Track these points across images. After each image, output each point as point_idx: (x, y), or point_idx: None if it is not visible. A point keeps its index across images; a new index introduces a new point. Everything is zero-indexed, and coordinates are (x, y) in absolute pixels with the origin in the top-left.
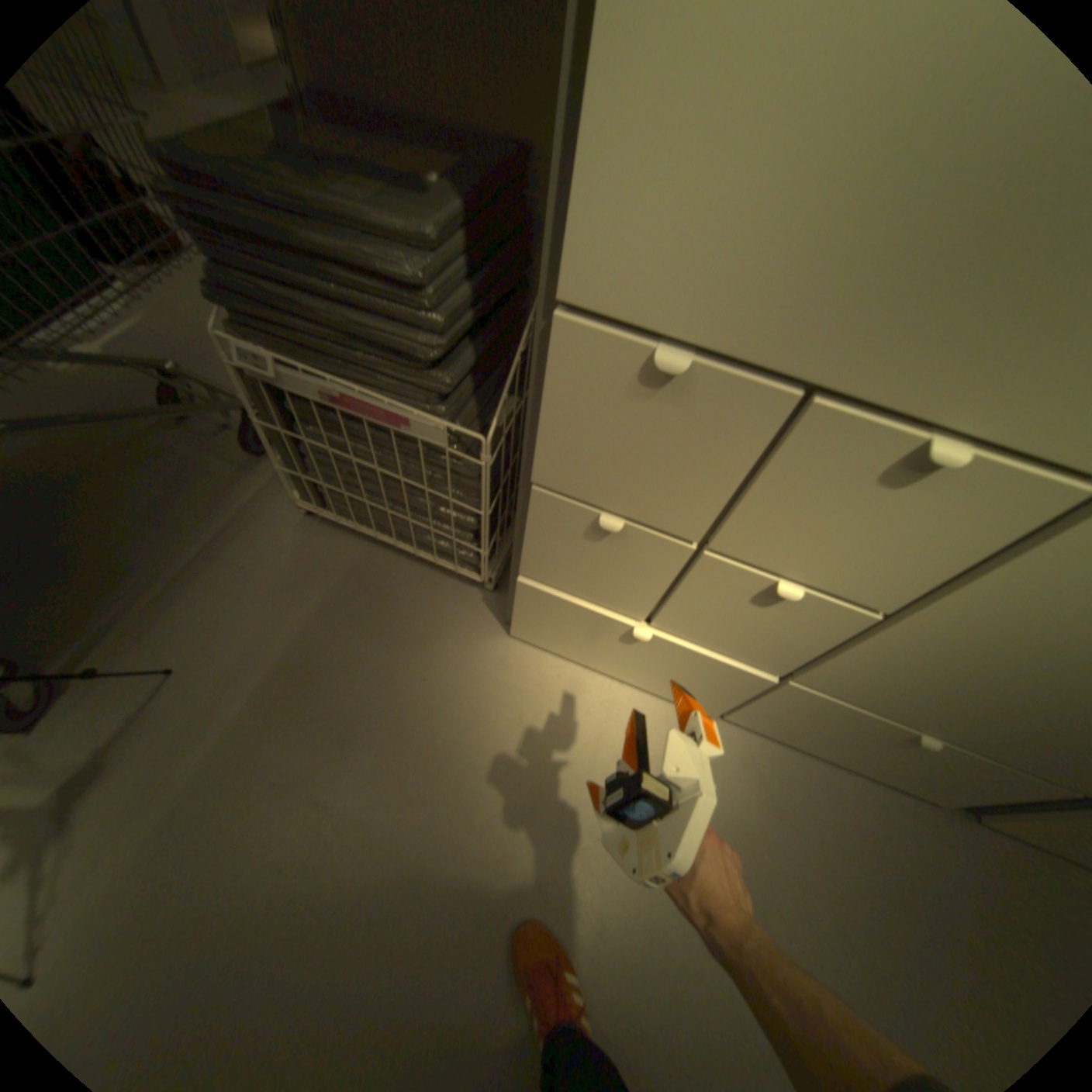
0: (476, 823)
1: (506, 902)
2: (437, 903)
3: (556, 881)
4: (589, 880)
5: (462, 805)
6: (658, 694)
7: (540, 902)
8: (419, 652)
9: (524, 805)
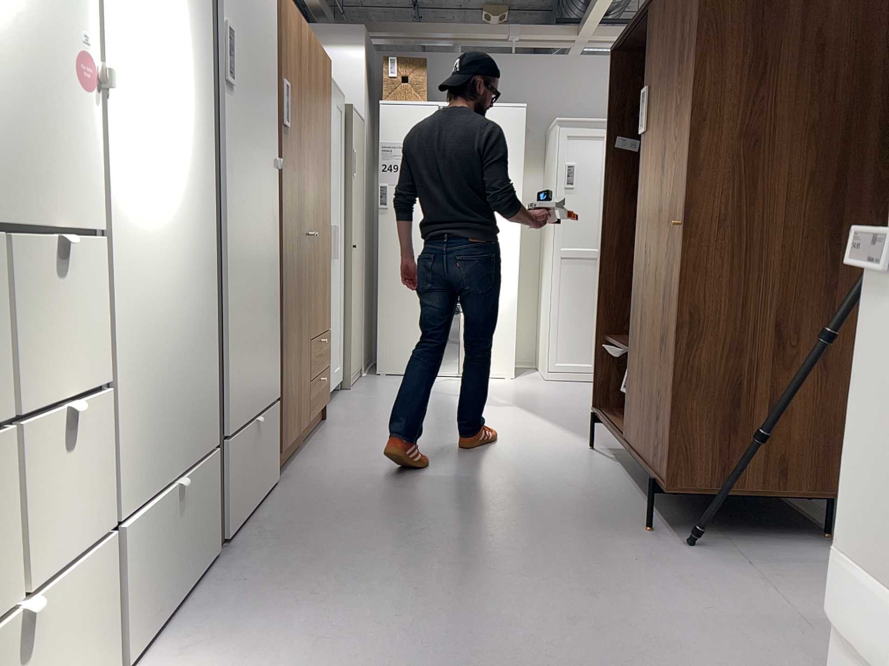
0: None
1: None
2: None
3: None
4: None
5: None
6: None
7: None
8: None
9: None
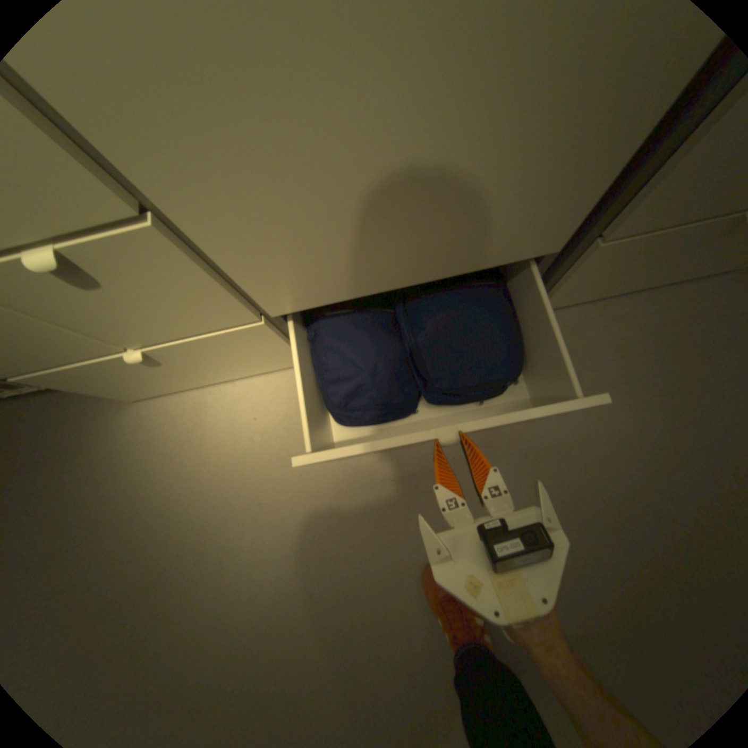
0: (170, 548)
1: (213, 583)
2: (167, 613)
3: (241, 549)
4: (263, 534)
5: (155, 543)
6: (262, 373)
7: (235, 568)
8: (72, 460)
9: (198, 515)
